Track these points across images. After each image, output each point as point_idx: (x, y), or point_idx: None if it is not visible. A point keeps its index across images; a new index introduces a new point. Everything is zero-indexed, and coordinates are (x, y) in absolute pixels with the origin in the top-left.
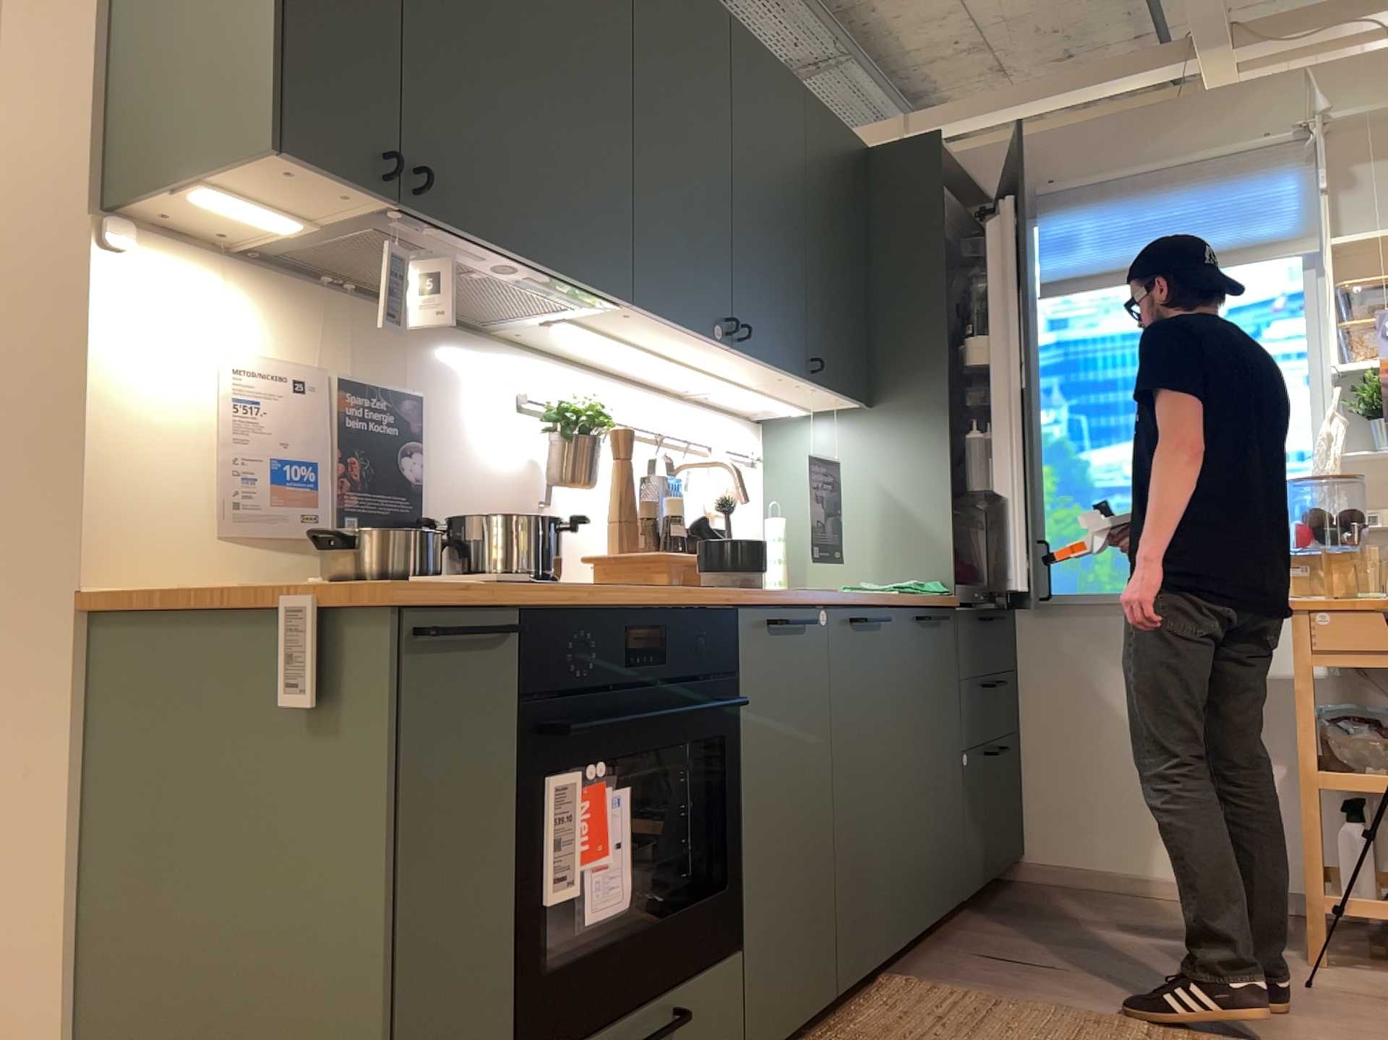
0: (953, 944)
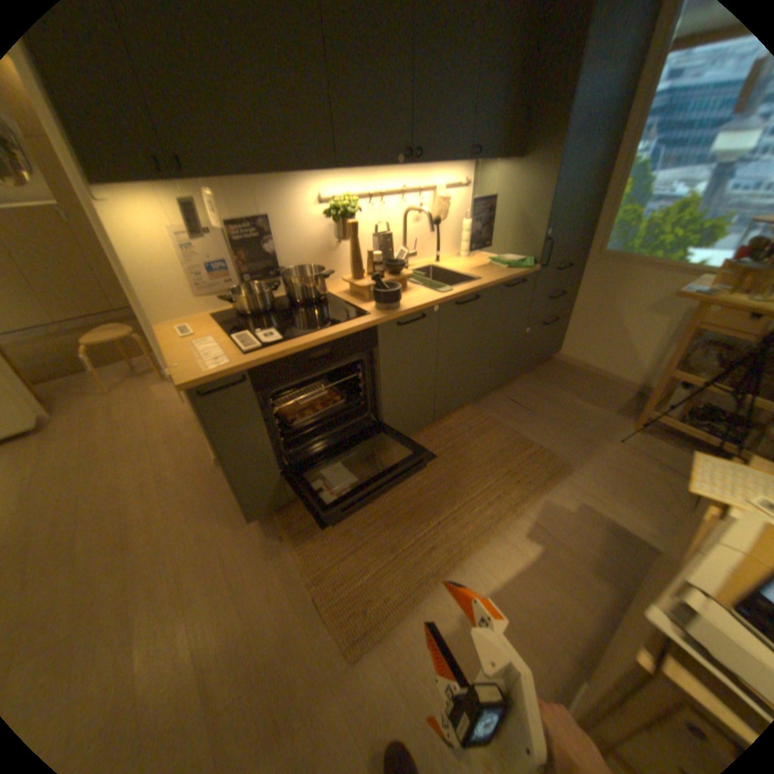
0: (502, 391)
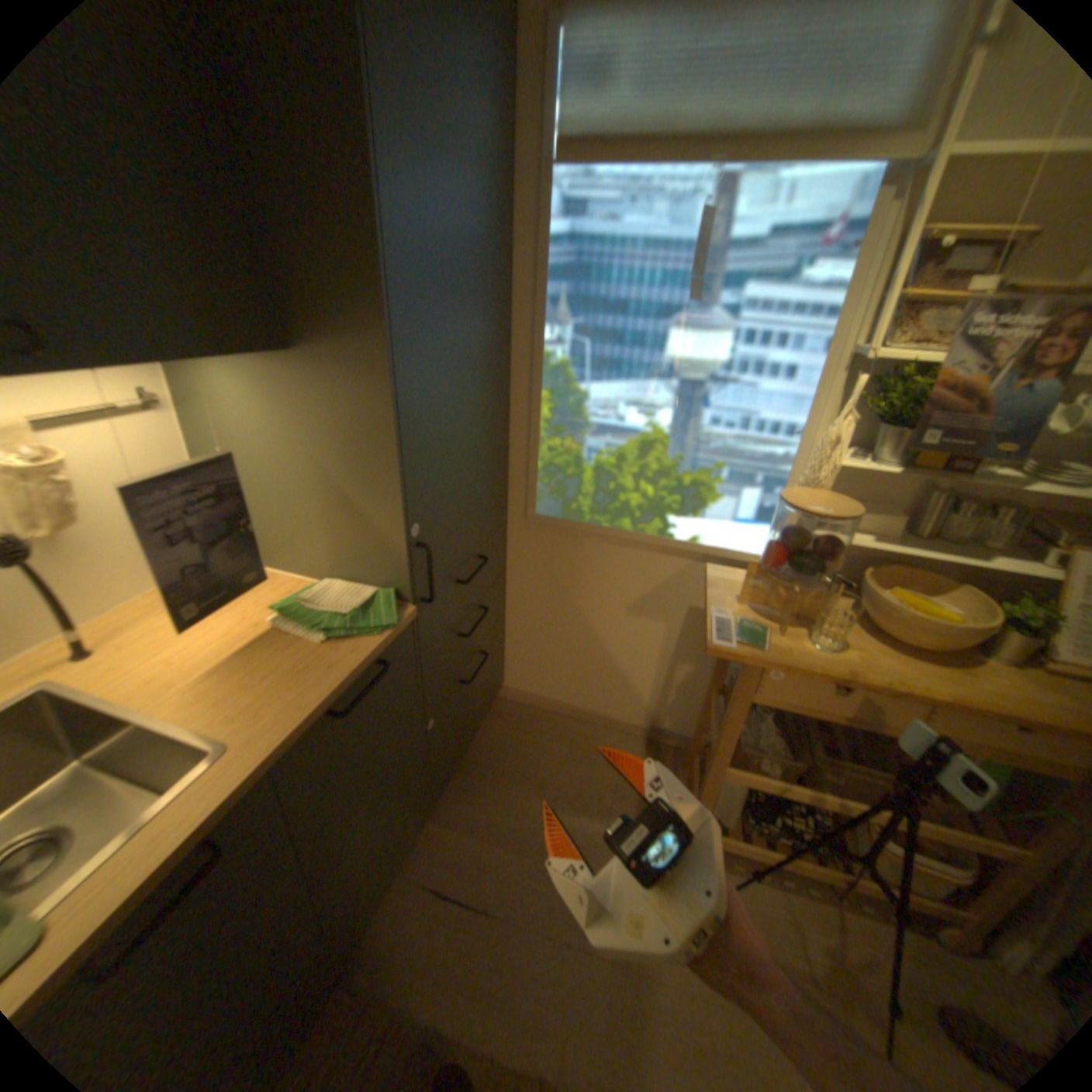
0: (414, 864)
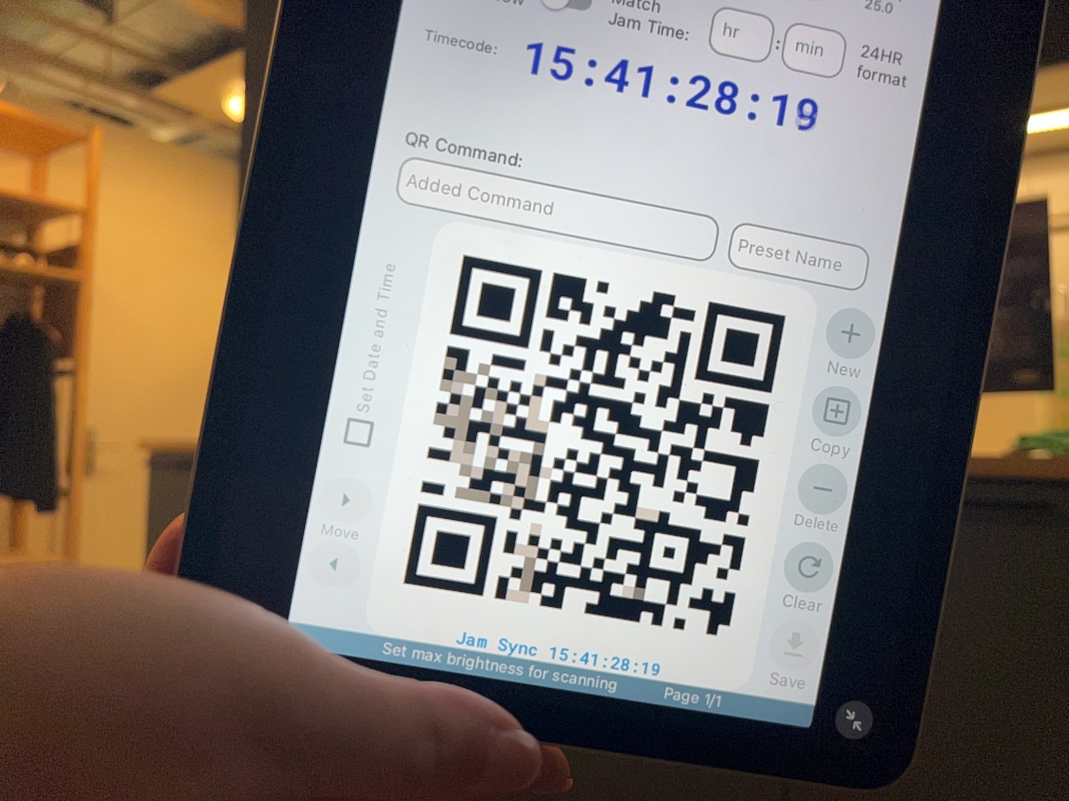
0: None
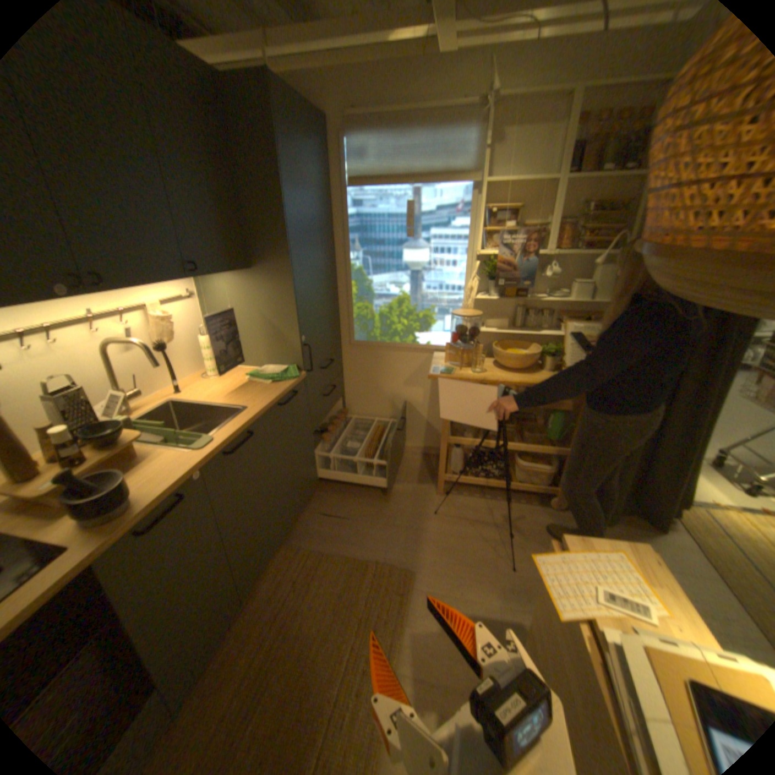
0: (311, 506)
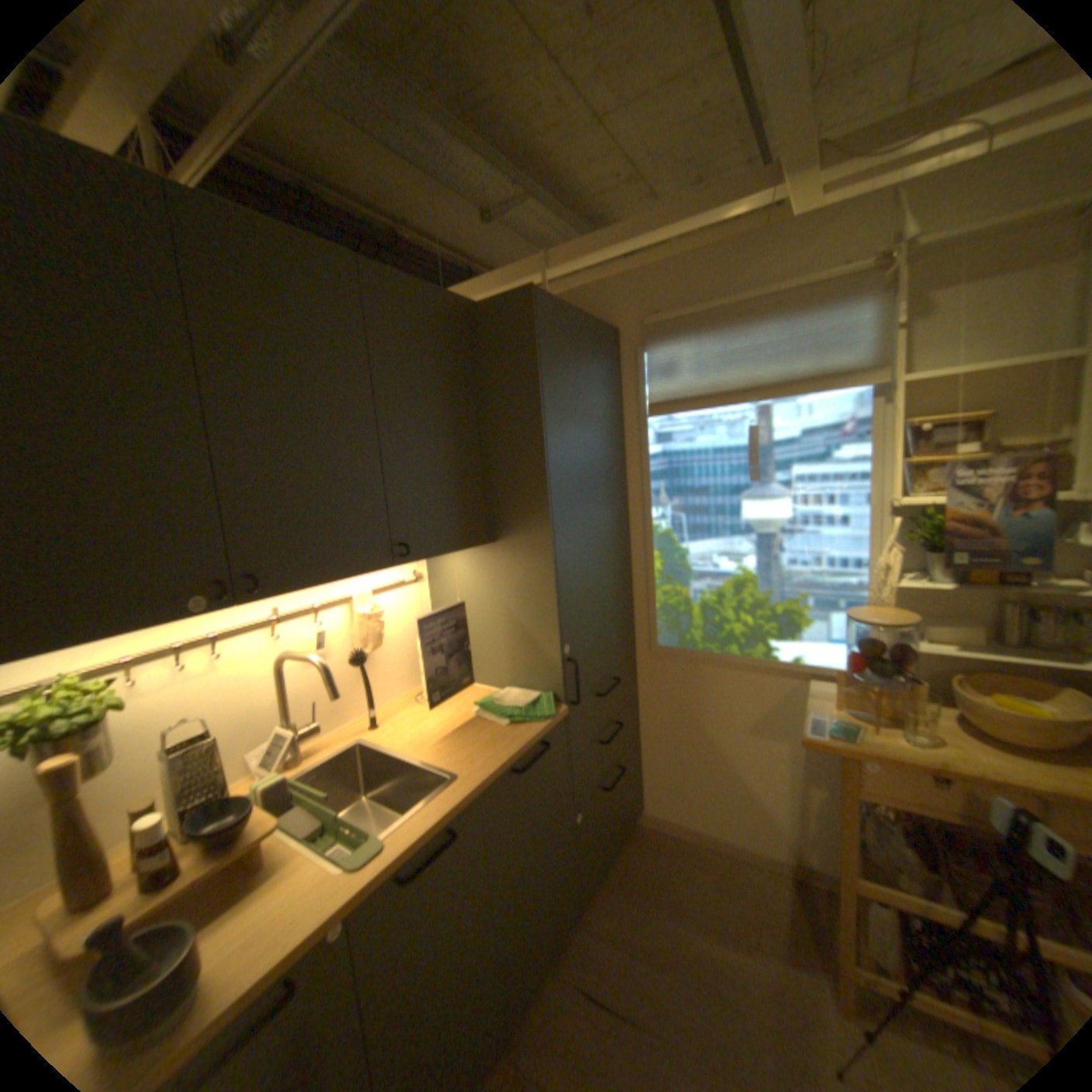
0: (567, 967)
